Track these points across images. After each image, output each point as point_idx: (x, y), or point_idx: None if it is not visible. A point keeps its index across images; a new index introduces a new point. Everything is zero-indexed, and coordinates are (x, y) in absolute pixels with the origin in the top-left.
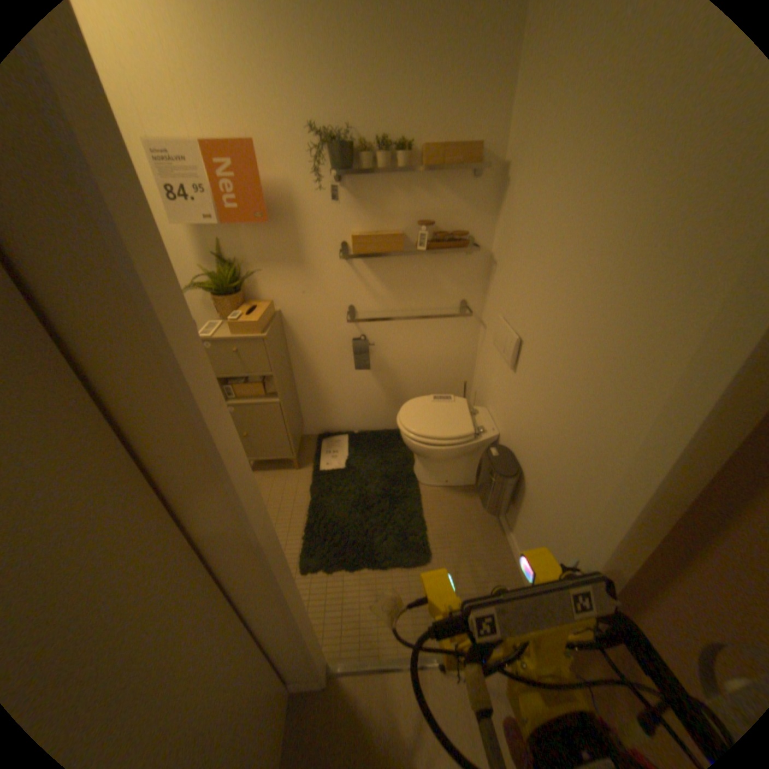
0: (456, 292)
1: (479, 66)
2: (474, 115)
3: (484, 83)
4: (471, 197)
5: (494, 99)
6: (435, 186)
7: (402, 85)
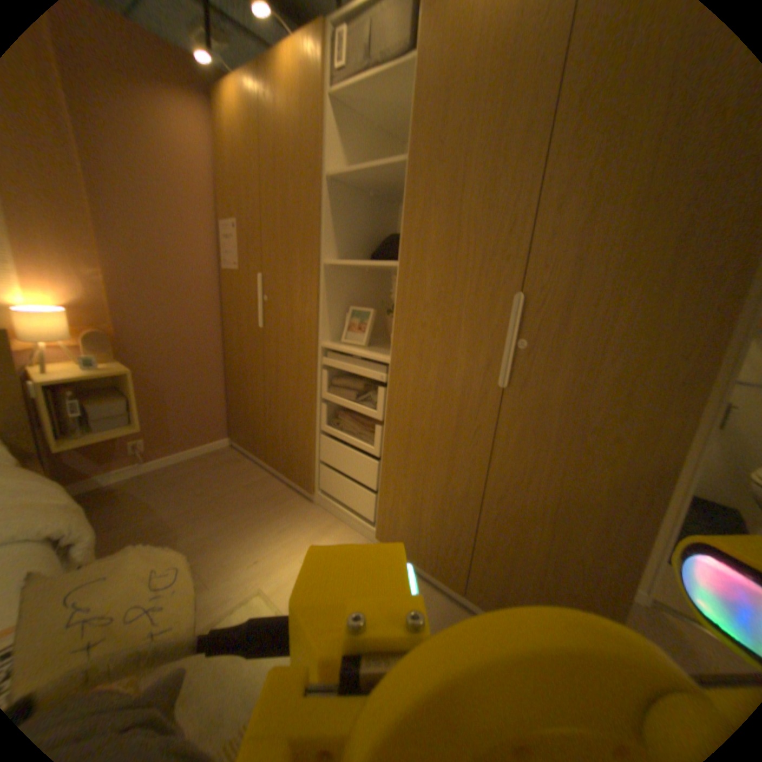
0: None
1: None
2: None
3: None
4: None
5: None
6: None
7: None
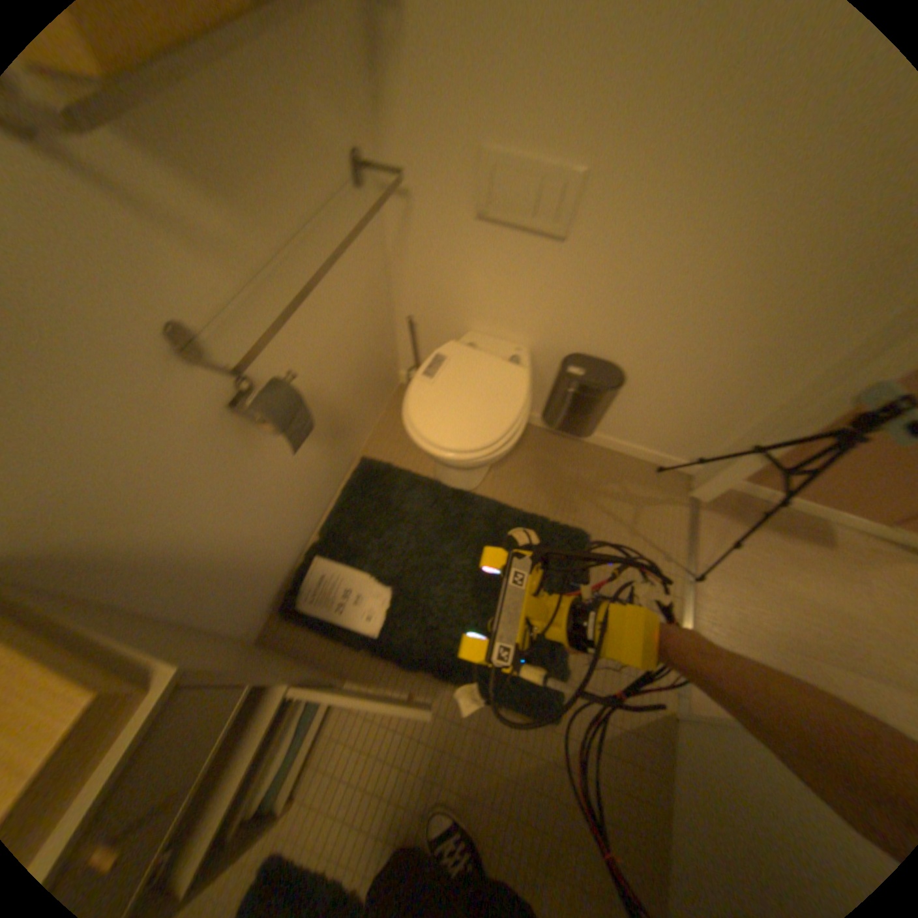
0: (339, 128)
1: None
2: None
3: None
4: None
5: None
6: None
7: None
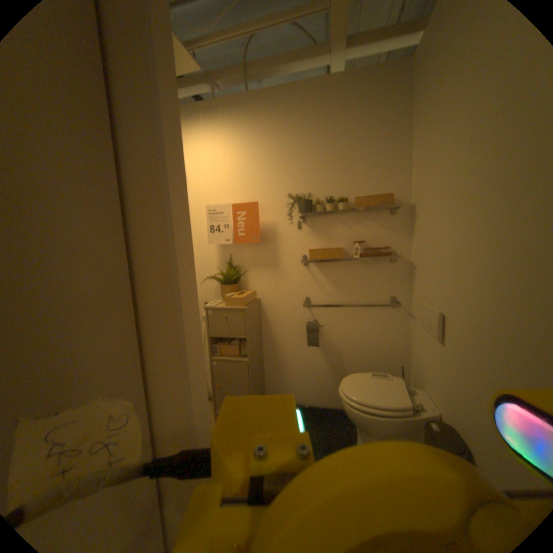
0: (387, 288)
1: (387, 157)
2: (387, 180)
3: (391, 165)
4: (391, 224)
5: (400, 171)
6: (365, 219)
7: (342, 171)
